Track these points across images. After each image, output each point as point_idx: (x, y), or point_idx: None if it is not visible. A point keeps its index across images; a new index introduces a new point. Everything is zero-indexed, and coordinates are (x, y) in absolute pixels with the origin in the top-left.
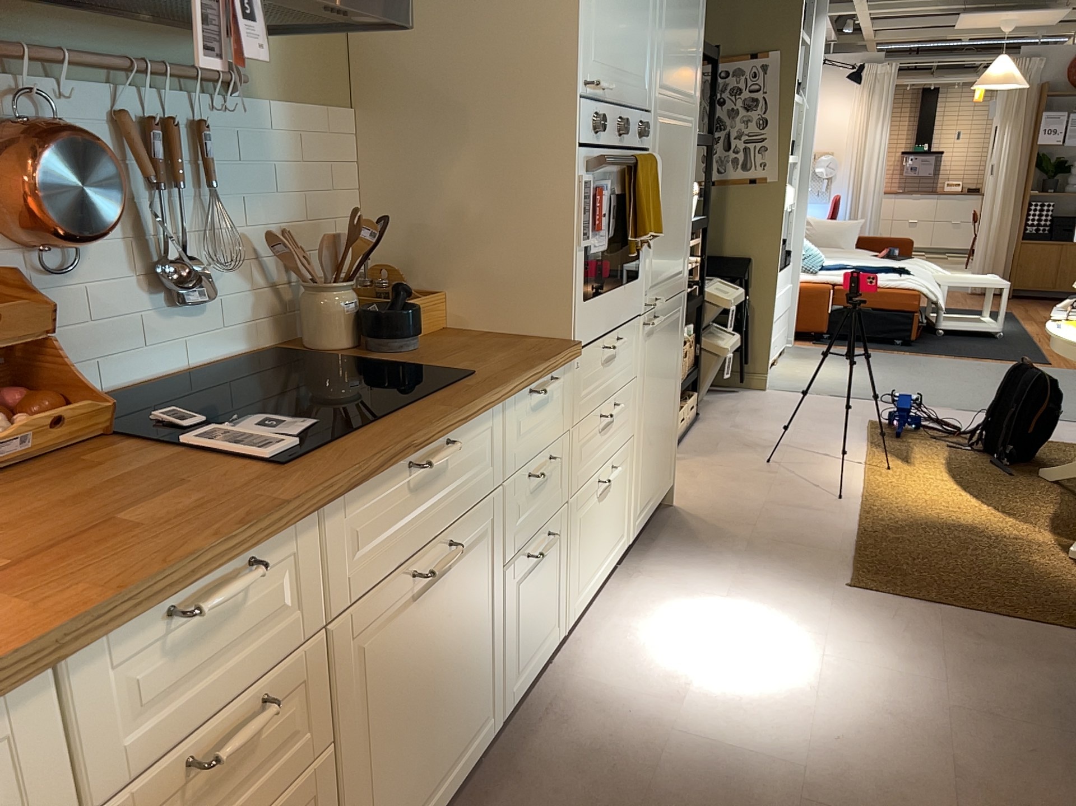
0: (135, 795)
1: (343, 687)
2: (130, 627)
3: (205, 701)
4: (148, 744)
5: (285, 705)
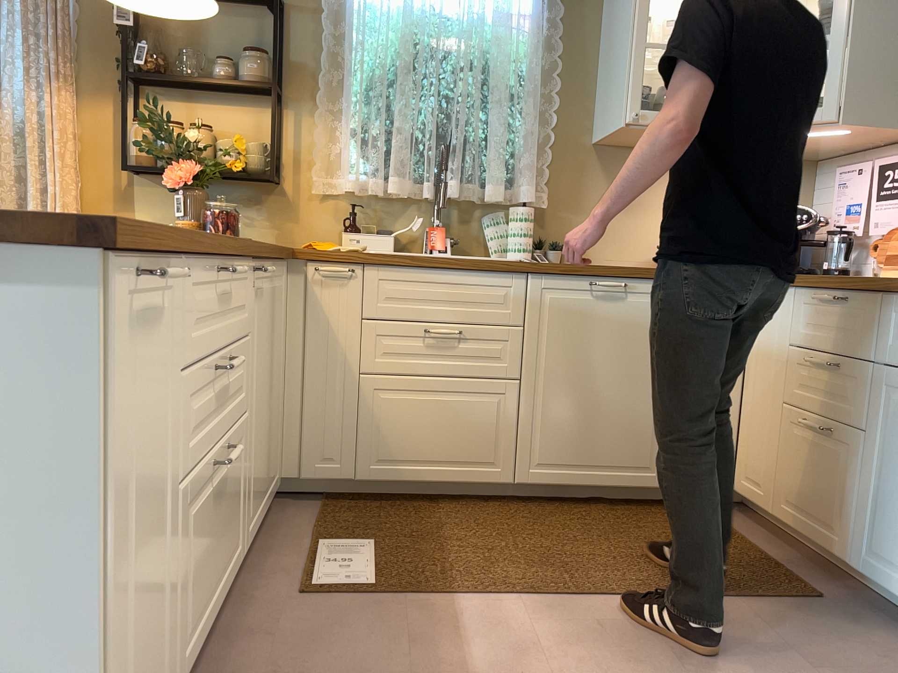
0: (802, 354)
1: (878, 409)
2: (811, 293)
3: (824, 343)
4: (808, 340)
5: (851, 382)
